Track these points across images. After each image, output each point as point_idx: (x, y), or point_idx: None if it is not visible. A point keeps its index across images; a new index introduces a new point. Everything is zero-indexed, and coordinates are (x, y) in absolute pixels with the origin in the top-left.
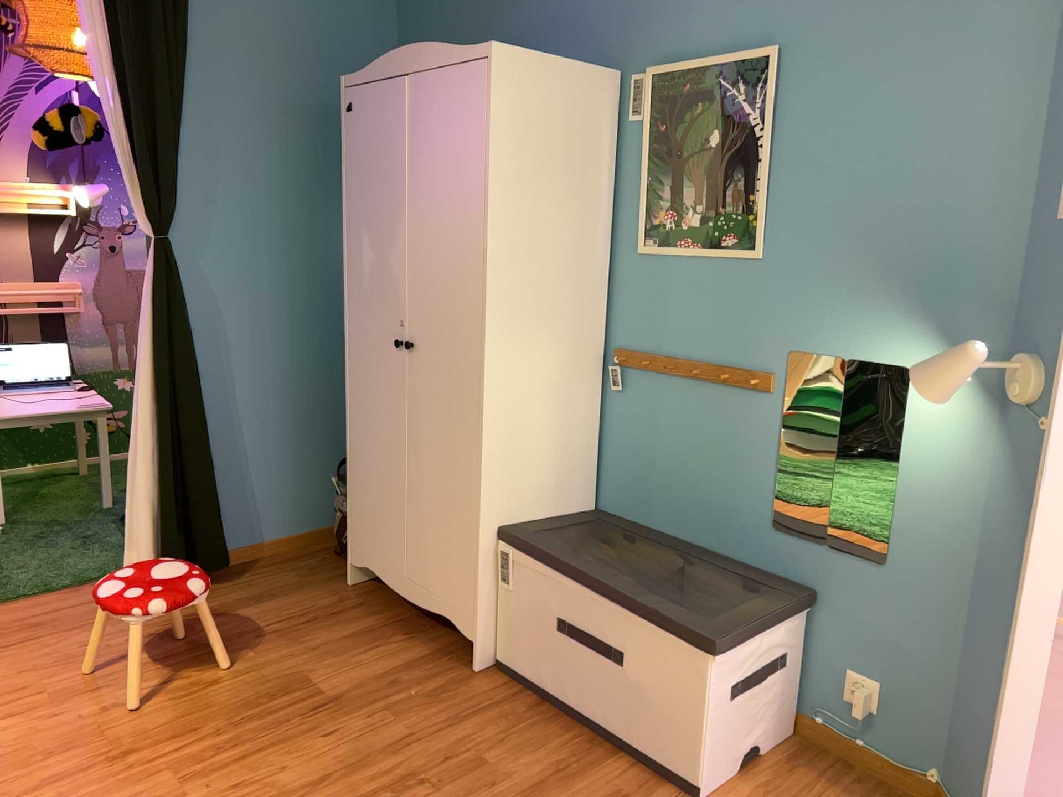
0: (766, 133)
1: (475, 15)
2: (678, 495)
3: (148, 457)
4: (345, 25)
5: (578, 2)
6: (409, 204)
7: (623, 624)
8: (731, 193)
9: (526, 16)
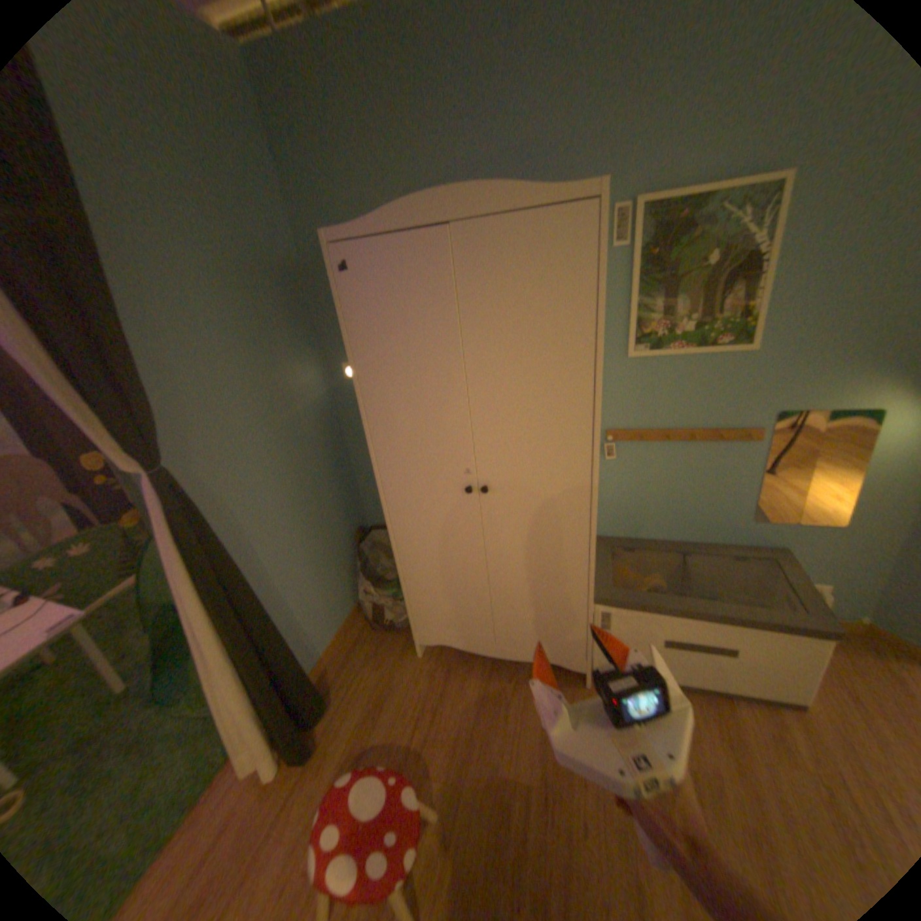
0: (775, 247)
1: (392, 146)
2: (669, 515)
3: (231, 680)
4: (232, 163)
5: (538, 128)
6: (465, 363)
7: (745, 636)
8: (730, 300)
9: (467, 145)
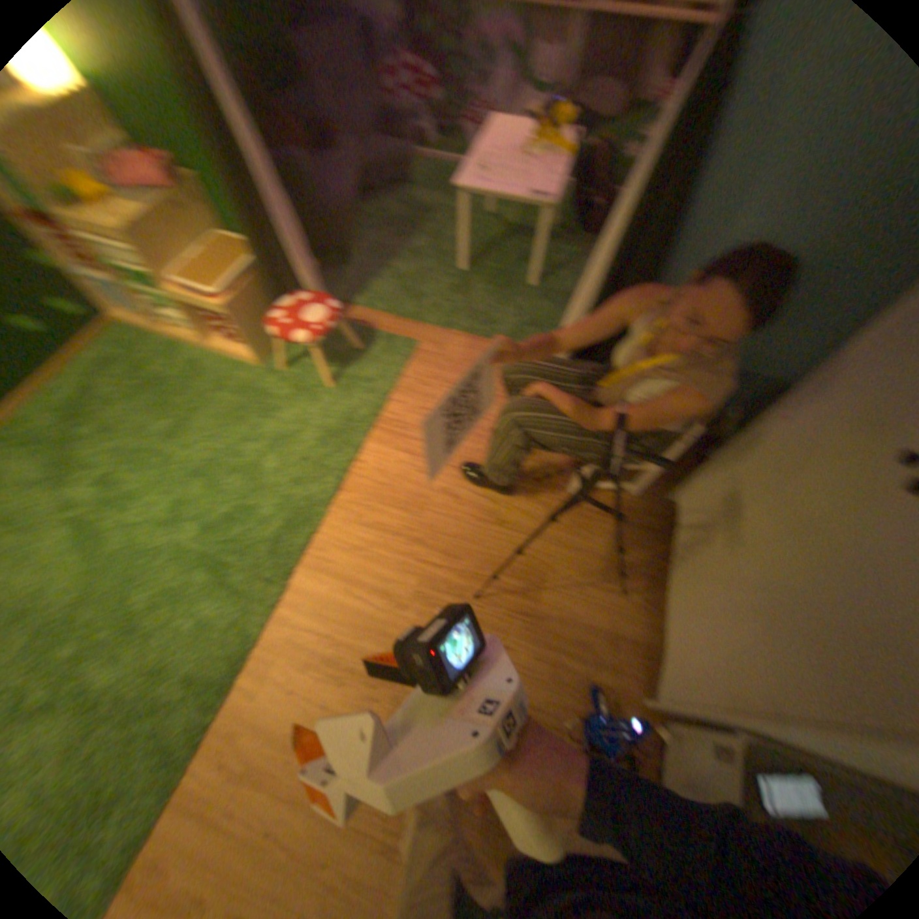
0: None
1: None
2: None
3: (585, 311)
4: None
5: None
6: None
7: None
8: None
9: None
